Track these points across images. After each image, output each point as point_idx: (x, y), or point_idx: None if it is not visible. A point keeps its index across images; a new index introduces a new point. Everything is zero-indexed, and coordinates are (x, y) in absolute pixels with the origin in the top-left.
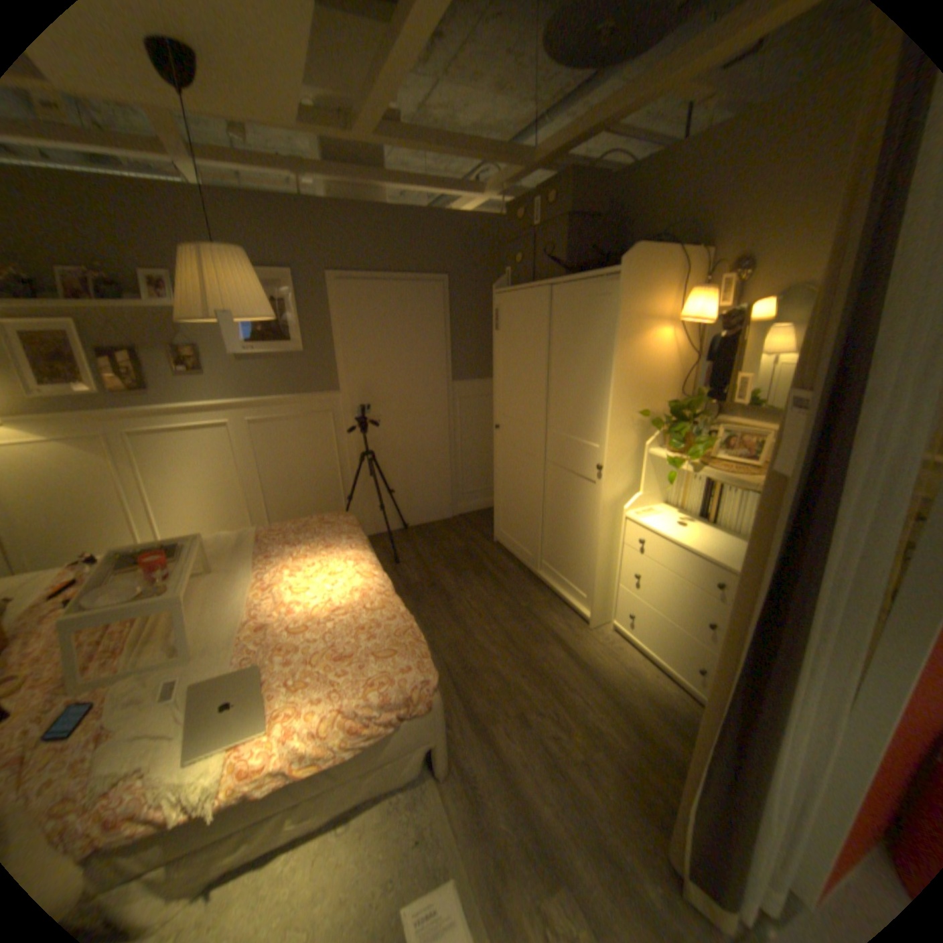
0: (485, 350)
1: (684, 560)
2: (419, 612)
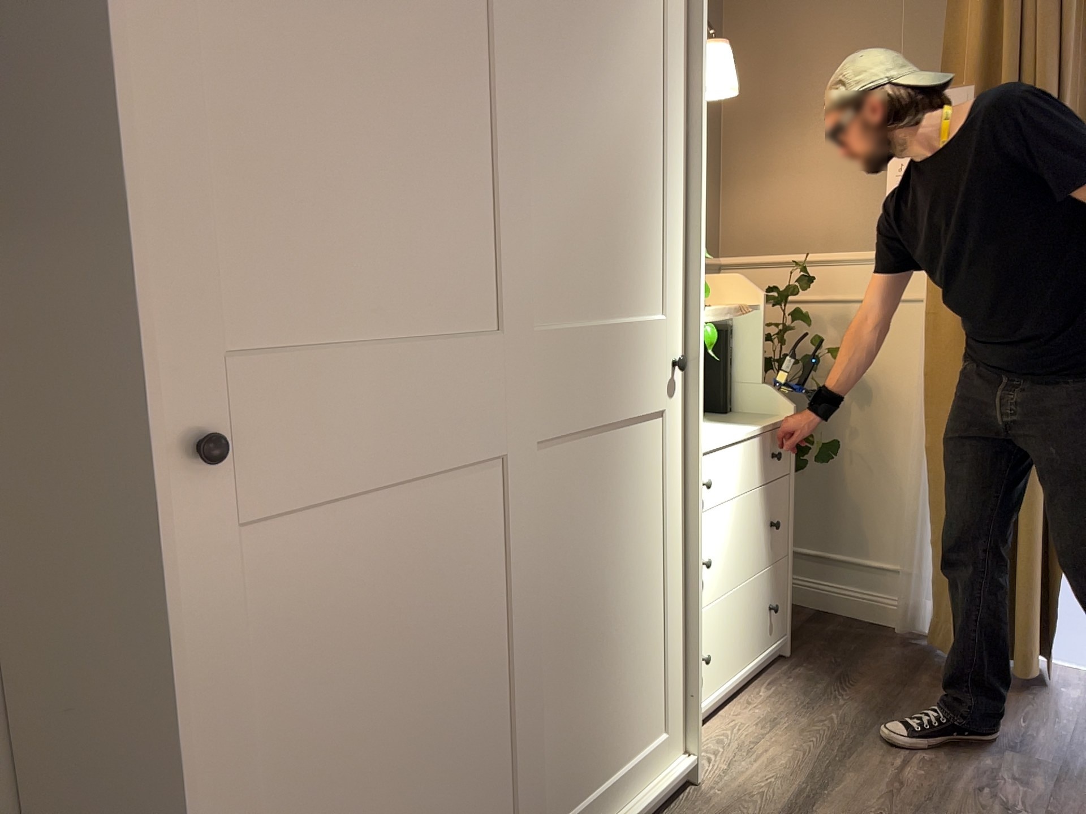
0: None
1: (745, 458)
2: None
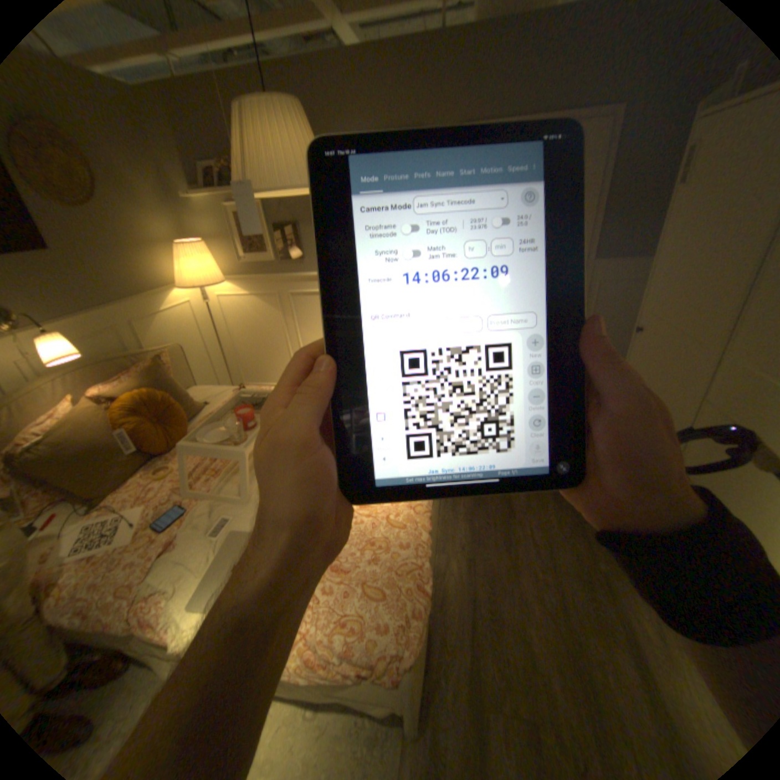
0: (660, 214)
1: None
2: (475, 516)
